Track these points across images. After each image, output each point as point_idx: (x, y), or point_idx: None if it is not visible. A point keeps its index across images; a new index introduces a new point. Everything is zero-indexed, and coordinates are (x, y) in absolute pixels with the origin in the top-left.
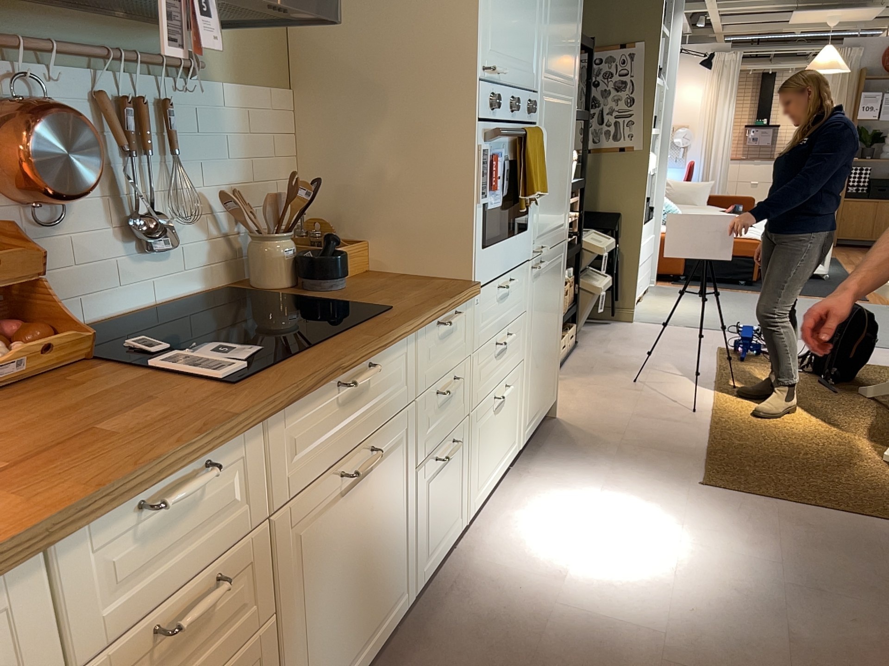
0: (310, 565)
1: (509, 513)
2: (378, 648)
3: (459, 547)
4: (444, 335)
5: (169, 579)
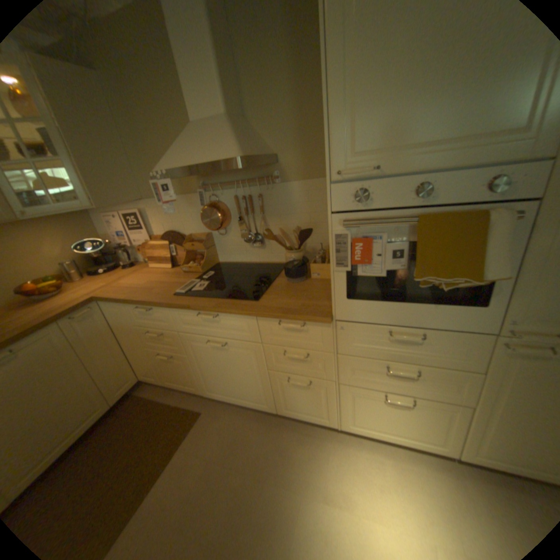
0: (199, 355)
1: (390, 464)
2: (249, 407)
3: (340, 436)
4: (288, 329)
5: (150, 325)
